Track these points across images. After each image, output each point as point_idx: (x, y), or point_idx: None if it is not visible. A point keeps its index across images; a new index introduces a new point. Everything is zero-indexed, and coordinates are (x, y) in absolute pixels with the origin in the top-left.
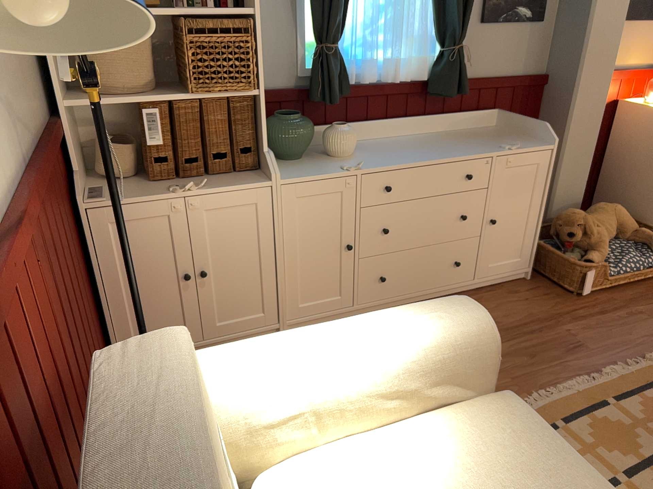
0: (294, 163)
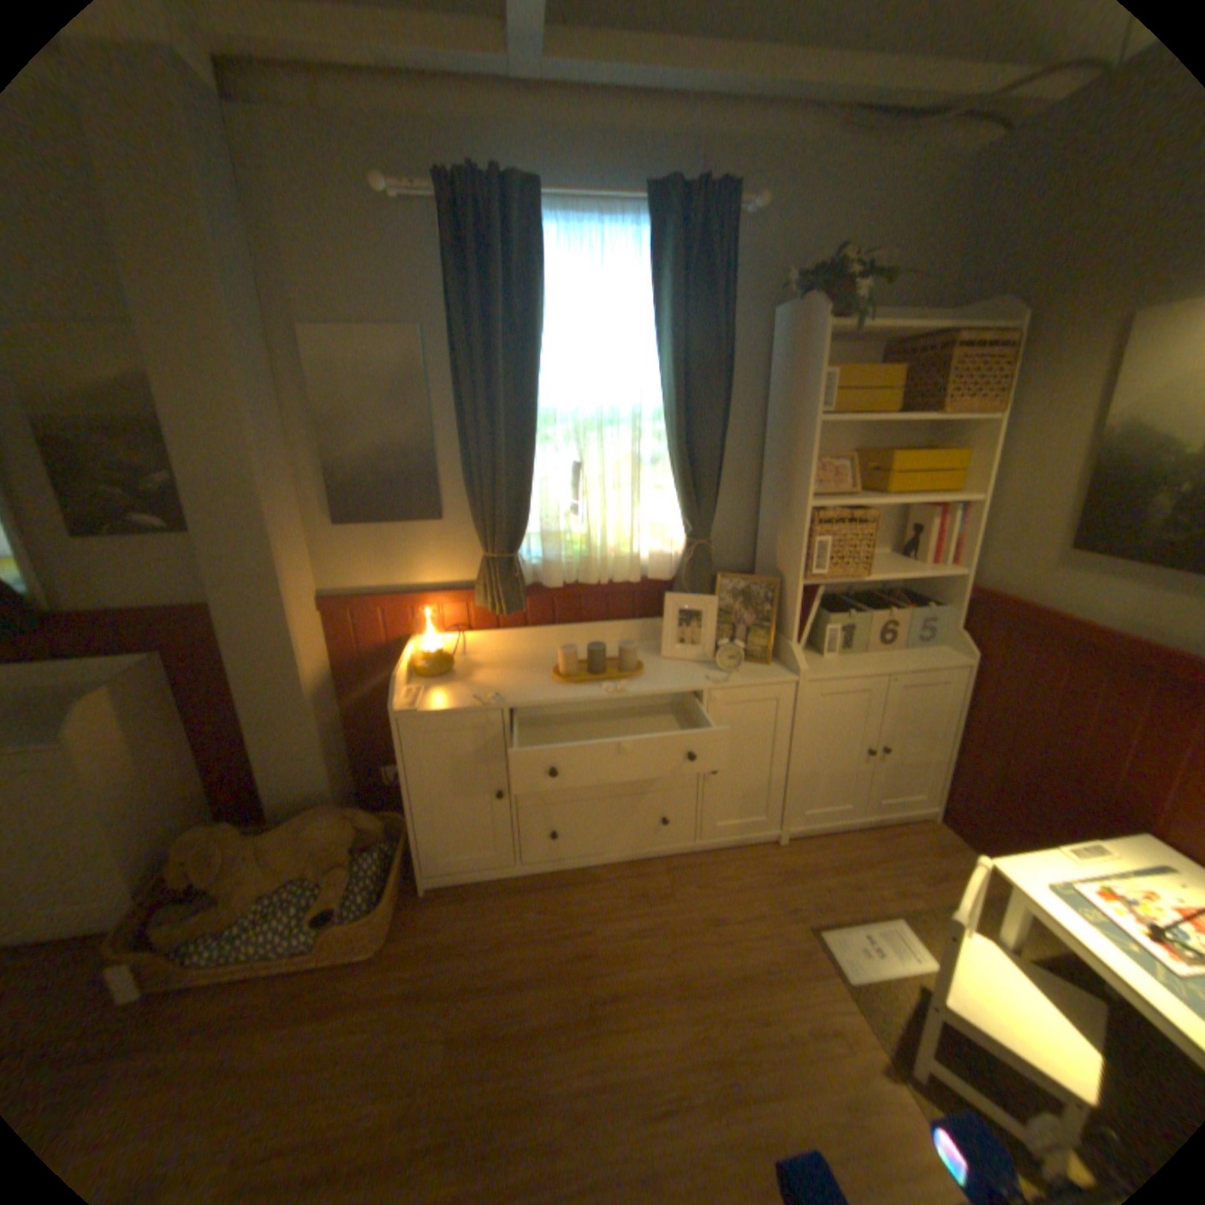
0: None
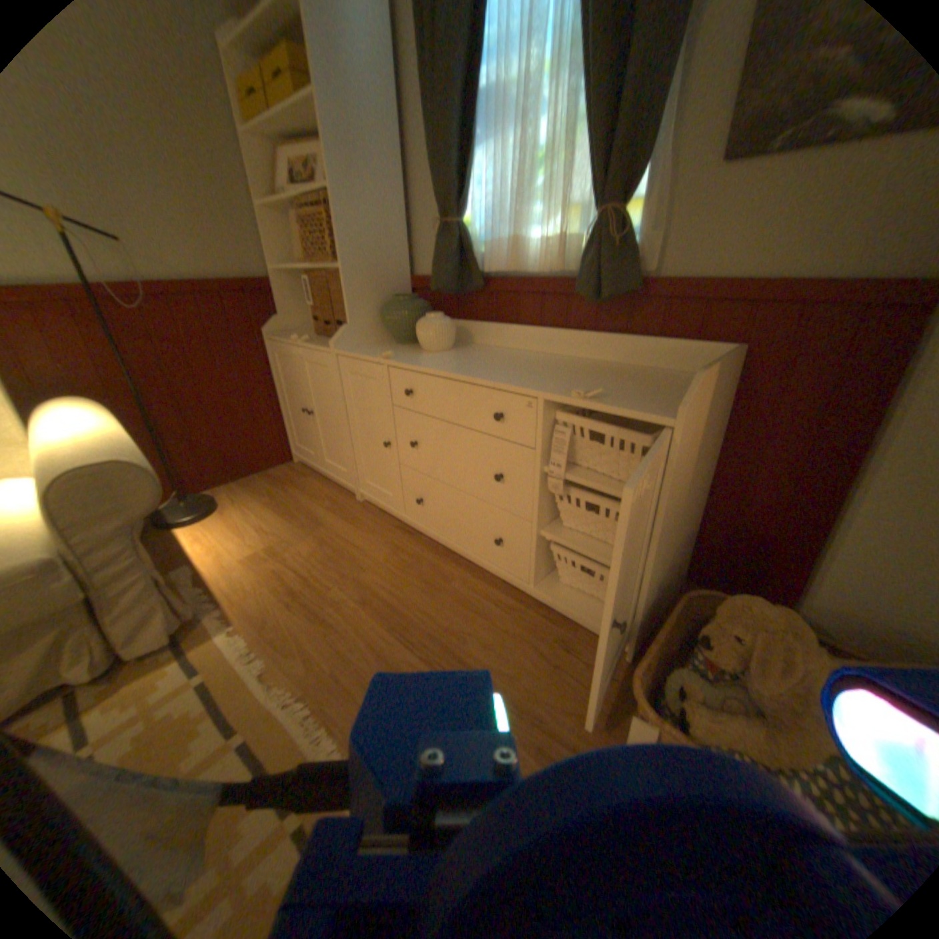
0: (391, 346)
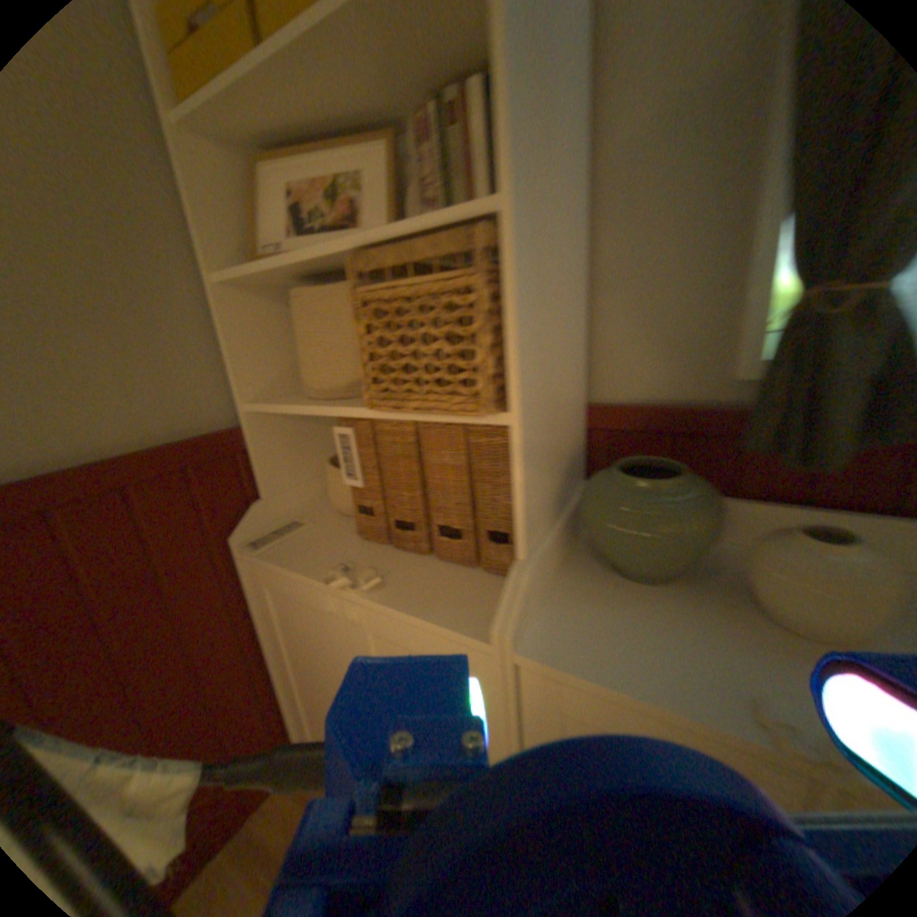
0: (638, 594)
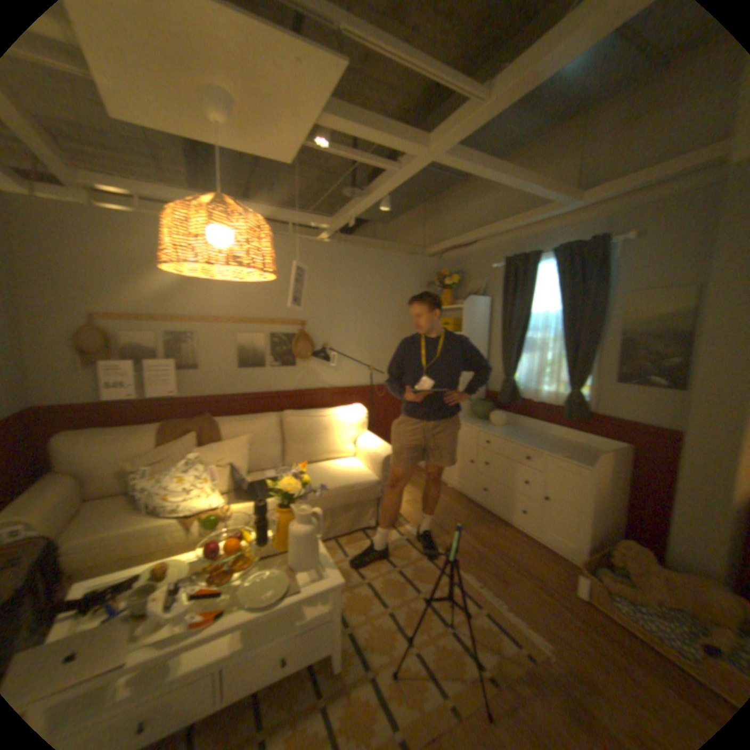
0: (475, 420)
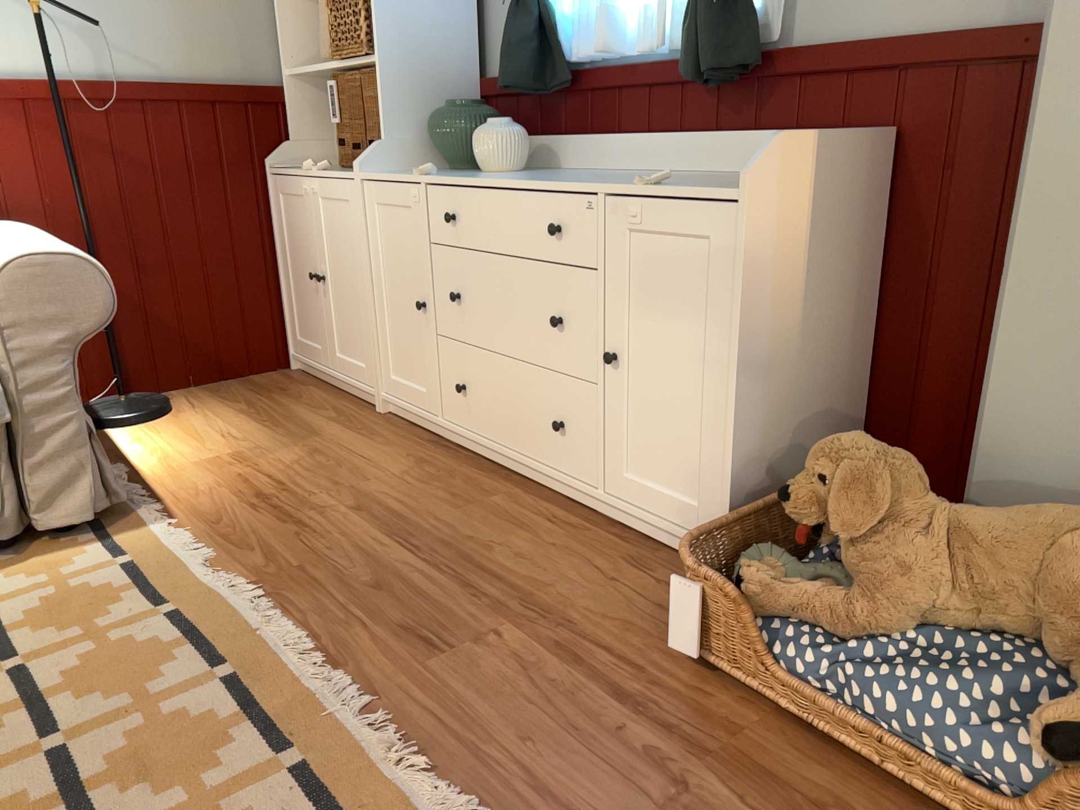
0: (438, 172)
